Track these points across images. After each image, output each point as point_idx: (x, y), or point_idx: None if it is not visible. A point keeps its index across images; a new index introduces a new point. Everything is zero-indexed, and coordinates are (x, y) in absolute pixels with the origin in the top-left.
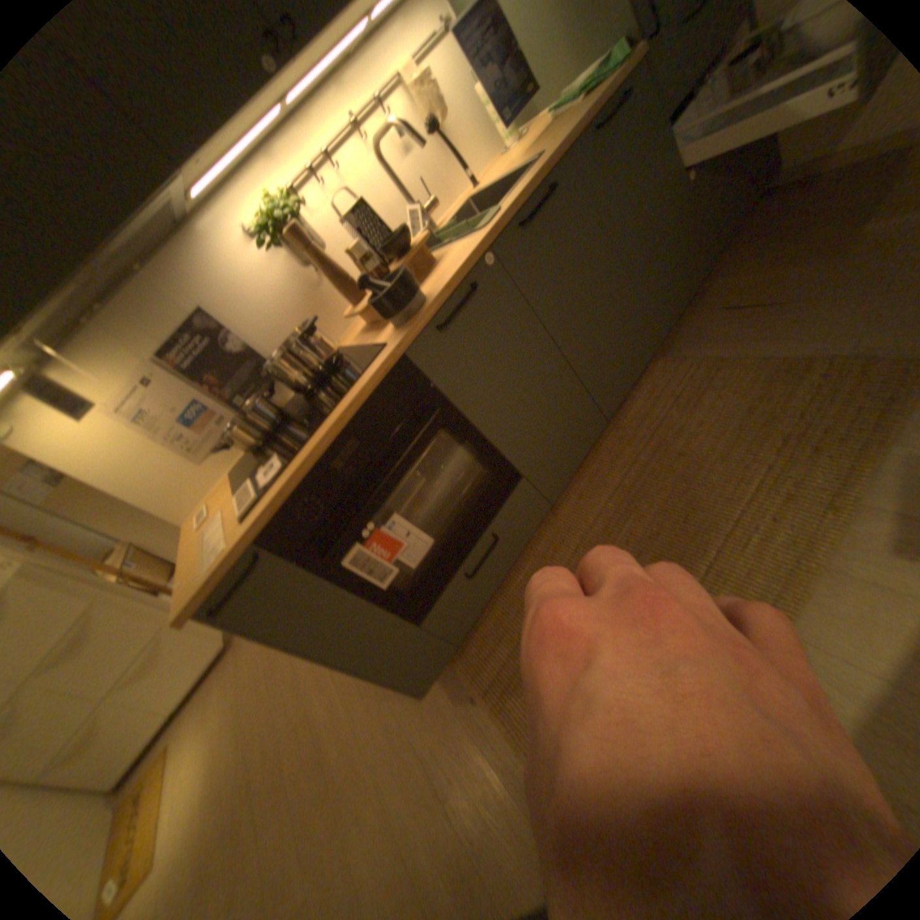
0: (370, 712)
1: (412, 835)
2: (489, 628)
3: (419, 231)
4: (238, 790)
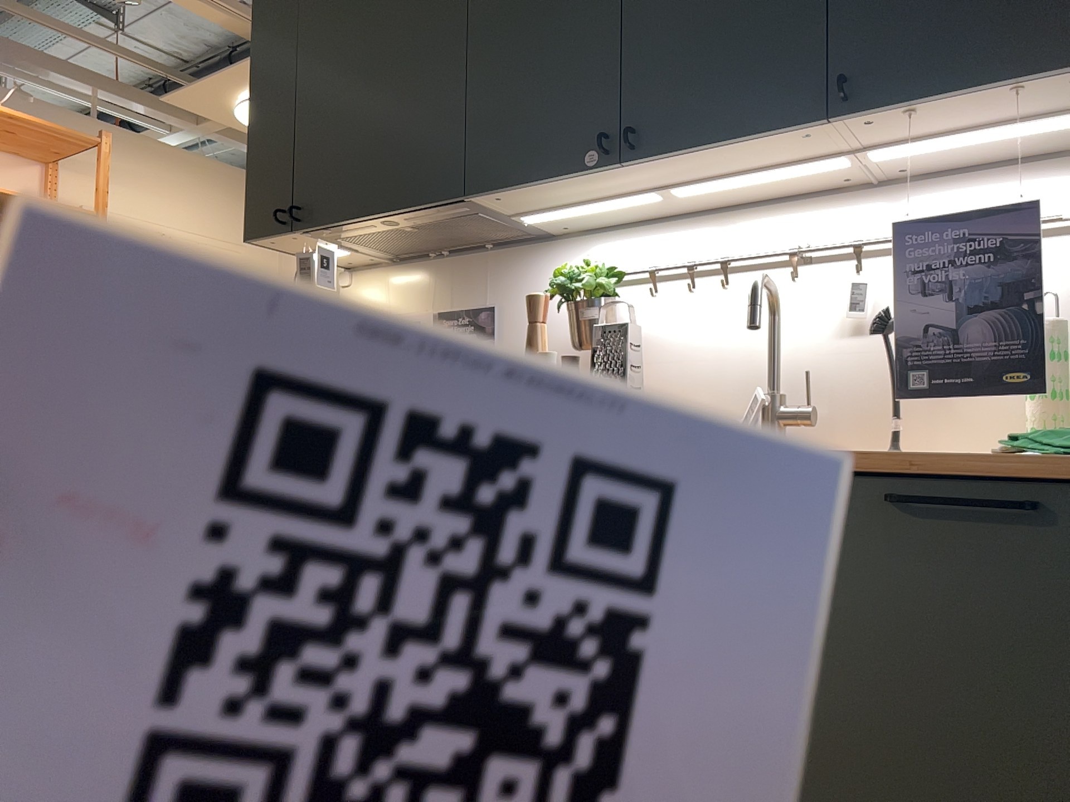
0: None
1: None
2: None
3: None
4: None
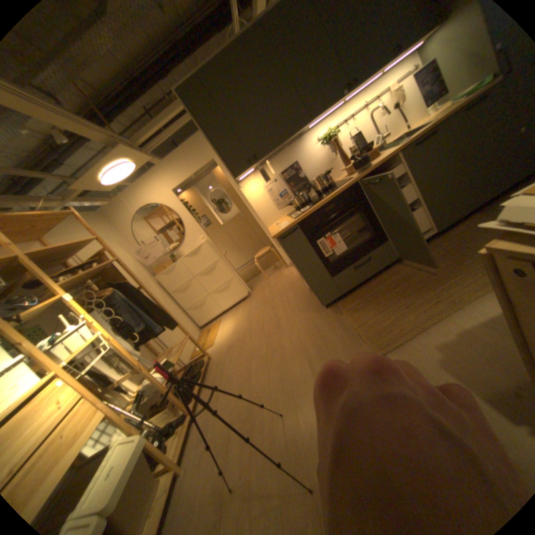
0: (301, 314)
1: (307, 341)
2: (355, 295)
3: (377, 145)
4: (246, 330)
